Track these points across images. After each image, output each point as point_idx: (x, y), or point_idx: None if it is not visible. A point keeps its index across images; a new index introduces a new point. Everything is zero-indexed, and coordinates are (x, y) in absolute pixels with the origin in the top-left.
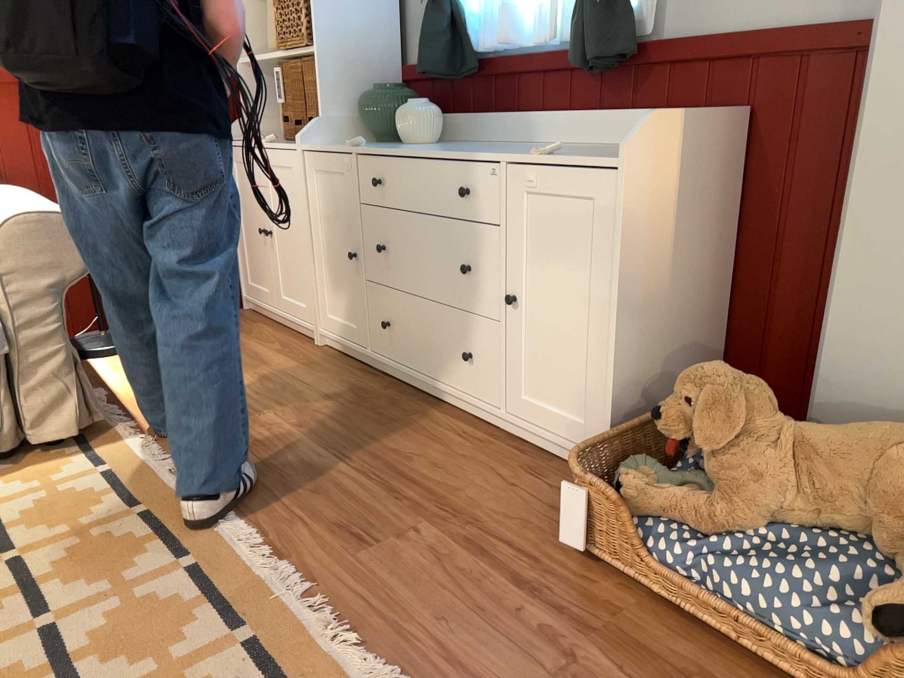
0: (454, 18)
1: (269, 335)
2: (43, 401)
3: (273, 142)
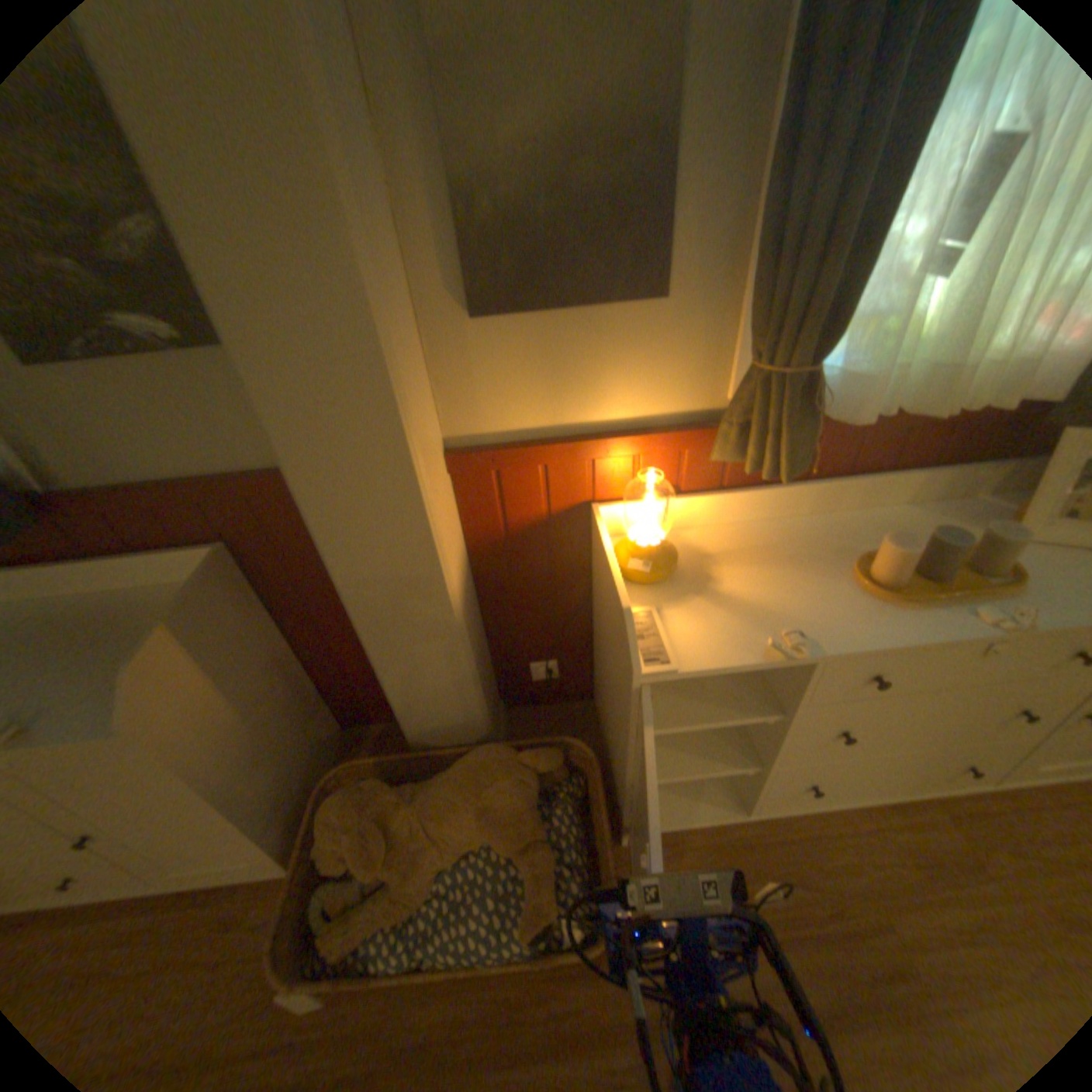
0: None
1: None
2: None
3: None
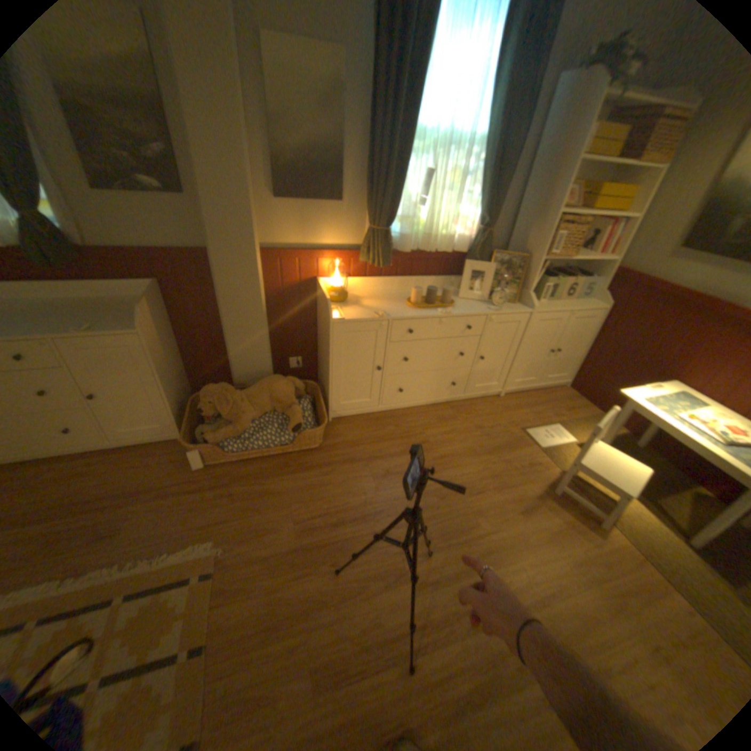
0: None
1: None
2: None
3: None
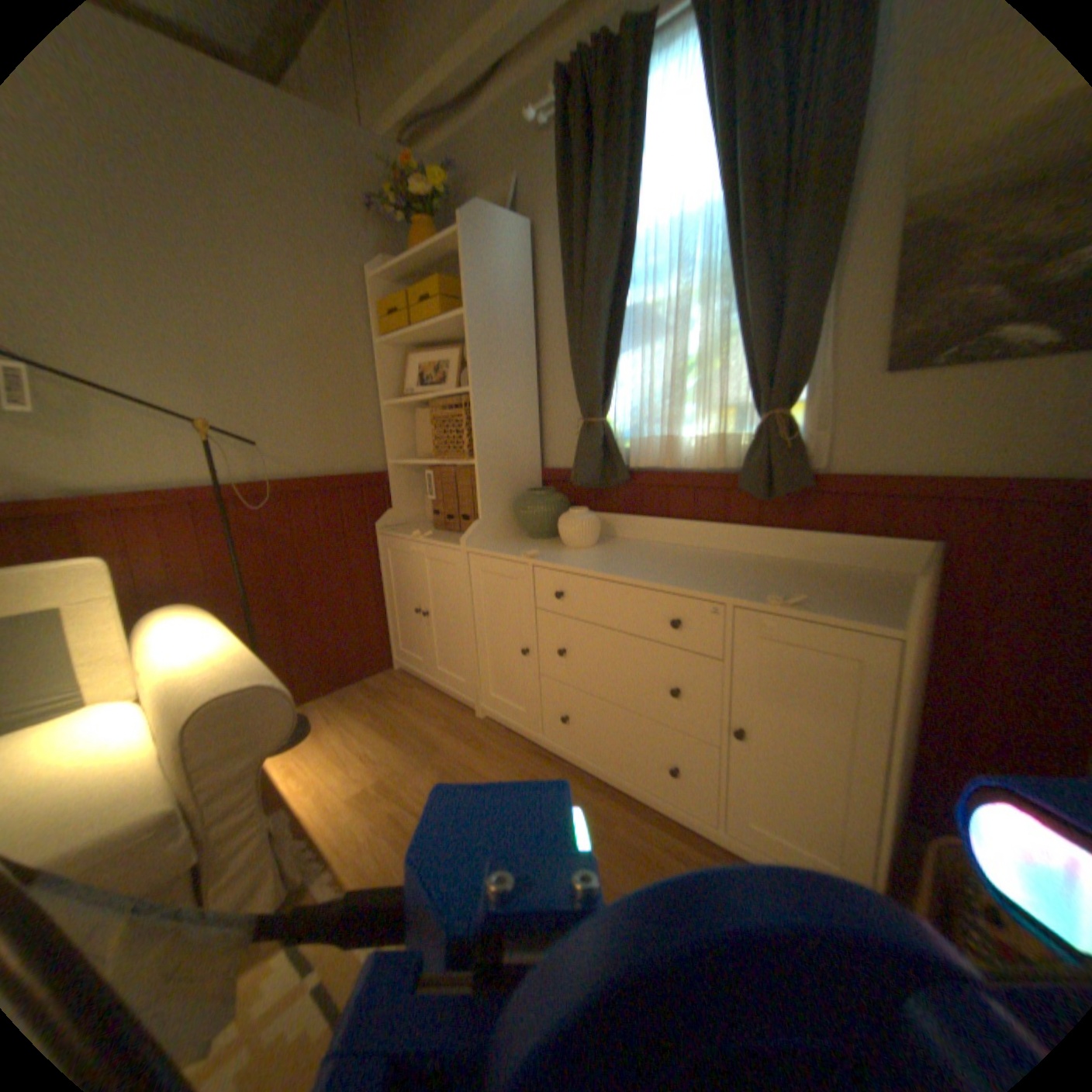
0: (609, 437)
1: (430, 706)
2: (234, 896)
3: (428, 532)
